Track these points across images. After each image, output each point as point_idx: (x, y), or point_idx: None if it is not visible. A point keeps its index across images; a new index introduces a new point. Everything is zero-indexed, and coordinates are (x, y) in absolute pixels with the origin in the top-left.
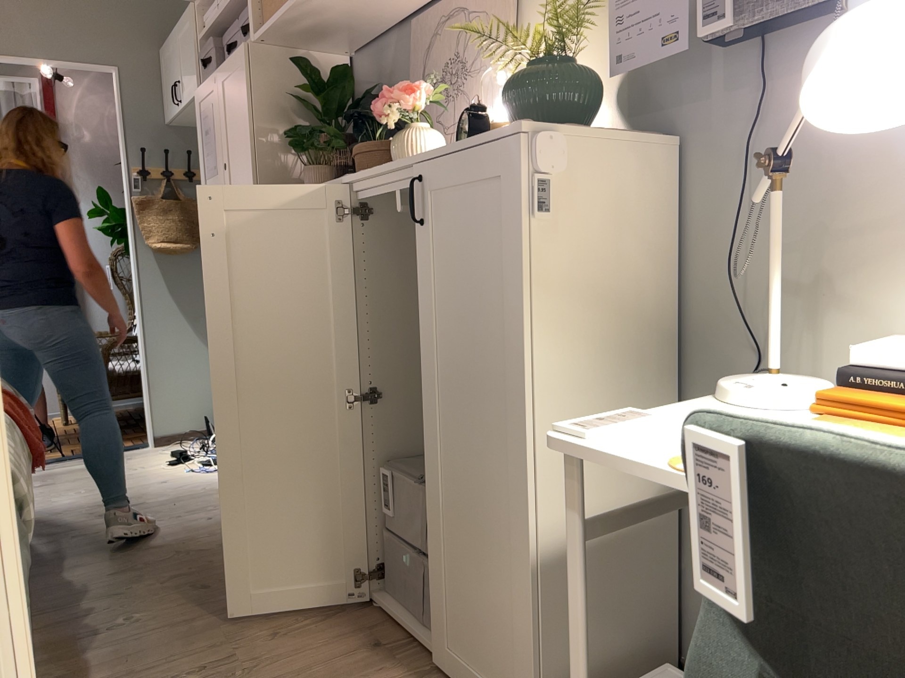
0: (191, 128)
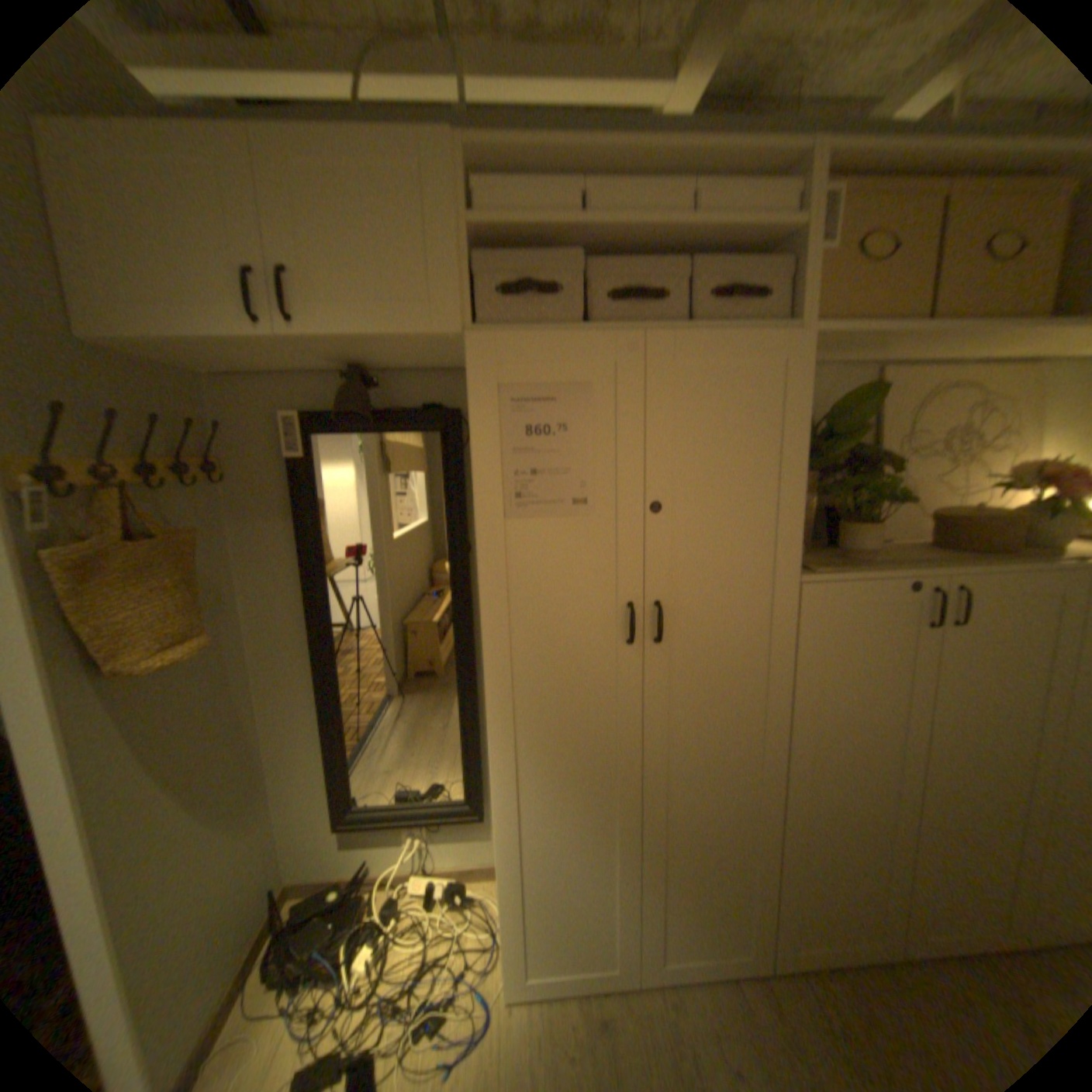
0: (134, 359)
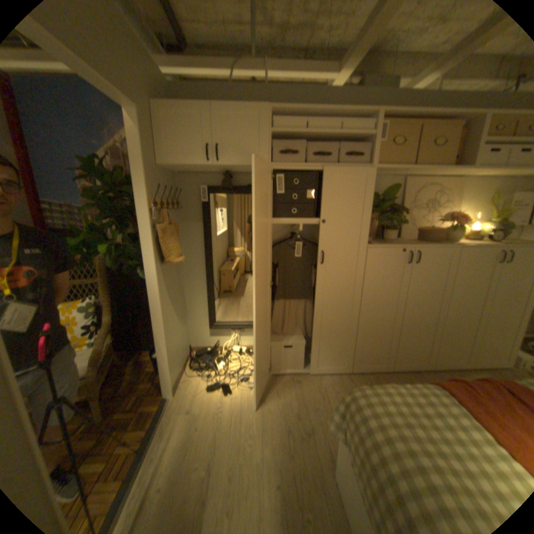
0: (164, 168)
